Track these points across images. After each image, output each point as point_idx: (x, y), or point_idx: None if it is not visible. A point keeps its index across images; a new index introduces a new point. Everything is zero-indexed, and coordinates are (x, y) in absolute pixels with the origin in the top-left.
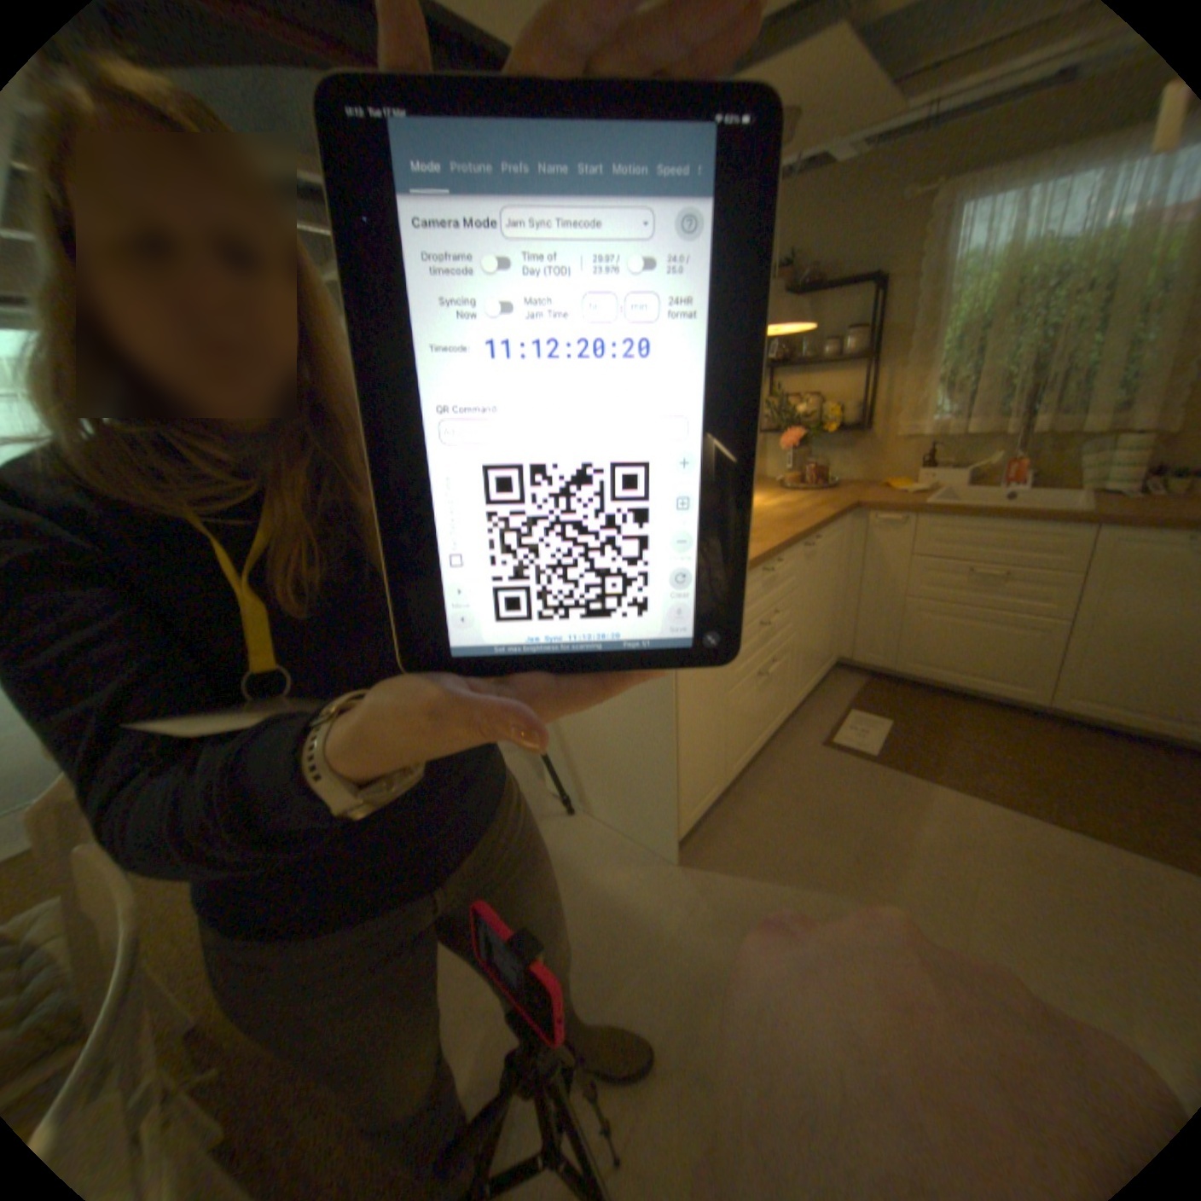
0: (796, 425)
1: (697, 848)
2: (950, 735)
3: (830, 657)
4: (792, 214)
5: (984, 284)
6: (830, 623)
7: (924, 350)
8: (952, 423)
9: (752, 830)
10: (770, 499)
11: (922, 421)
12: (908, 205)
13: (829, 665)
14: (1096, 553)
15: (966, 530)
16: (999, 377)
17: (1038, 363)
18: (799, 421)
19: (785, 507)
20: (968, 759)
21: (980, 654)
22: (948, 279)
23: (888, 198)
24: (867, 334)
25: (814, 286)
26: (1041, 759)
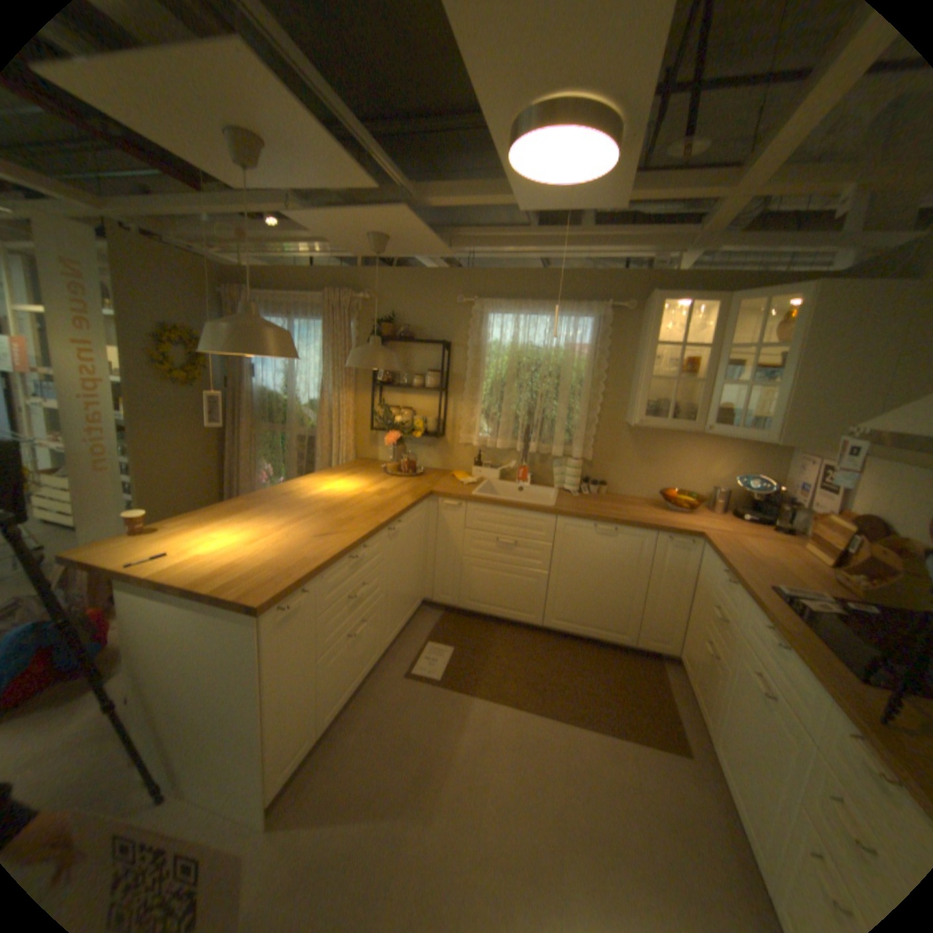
0: (396, 430)
1: (285, 808)
2: (486, 655)
3: (414, 603)
4: (392, 292)
5: (499, 364)
6: (413, 579)
7: (471, 395)
8: (488, 442)
9: (336, 775)
10: (372, 487)
11: (472, 438)
12: (459, 308)
13: (414, 609)
14: (555, 532)
15: (492, 515)
16: (509, 419)
17: (528, 413)
18: (396, 429)
19: (379, 497)
20: (495, 673)
21: (504, 595)
22: (481, 356)
23: (448, 300)
24: (438, 379)
25: (406, 341)
26: (535, 666)
